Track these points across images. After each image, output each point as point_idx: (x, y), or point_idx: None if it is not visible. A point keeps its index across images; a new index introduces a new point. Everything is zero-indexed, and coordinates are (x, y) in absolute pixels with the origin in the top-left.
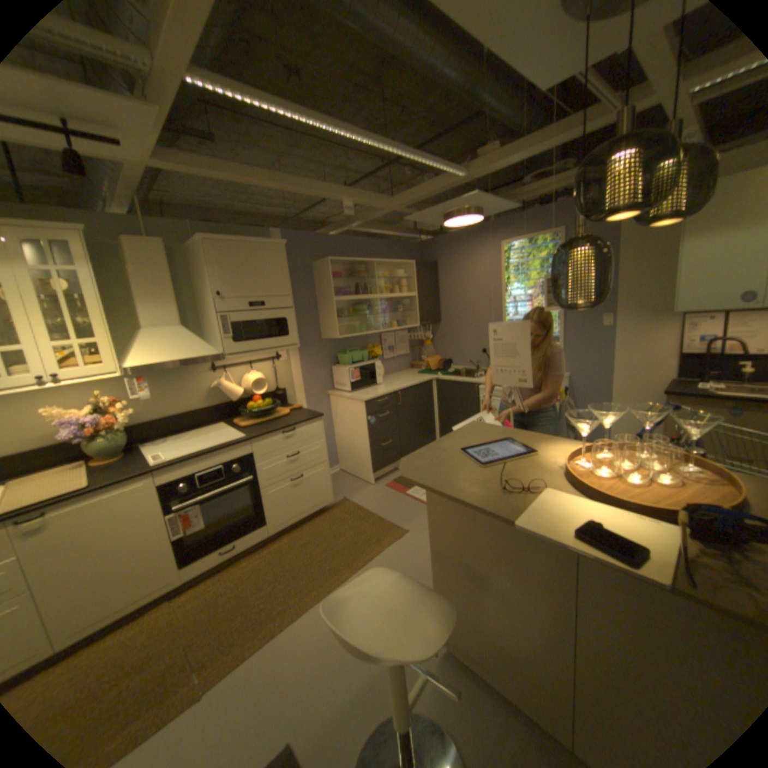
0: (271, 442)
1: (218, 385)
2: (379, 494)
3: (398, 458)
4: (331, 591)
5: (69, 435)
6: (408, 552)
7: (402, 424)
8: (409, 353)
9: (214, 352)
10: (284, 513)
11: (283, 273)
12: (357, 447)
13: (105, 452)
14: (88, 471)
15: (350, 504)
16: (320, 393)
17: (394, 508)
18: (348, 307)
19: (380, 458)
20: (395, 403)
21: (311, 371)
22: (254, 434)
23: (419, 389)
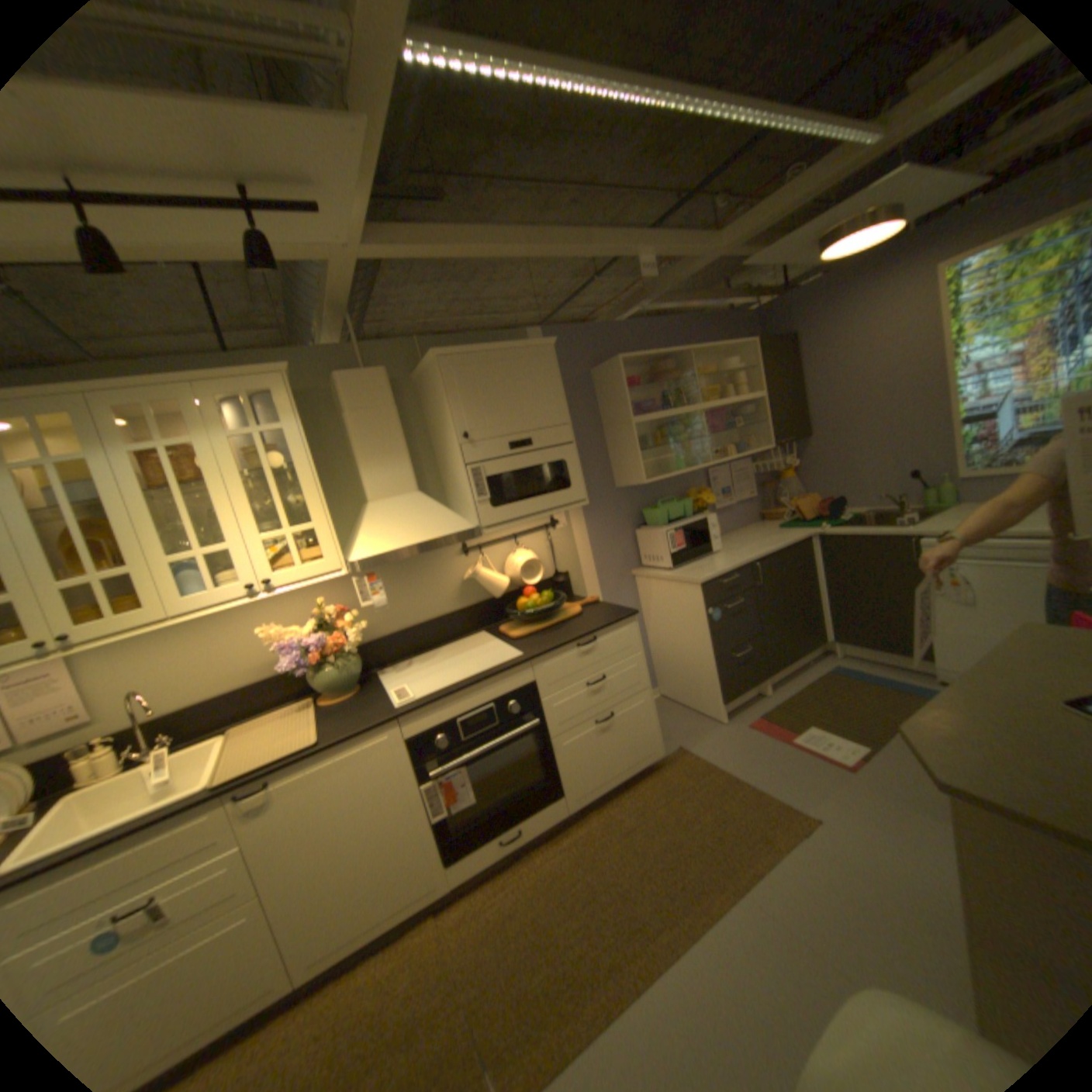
0: (561, 662)
1: (473, 576)
2: (741, 743)
3: (764, 678)
4: (698, 938)
5: (290, 664)
6: (834, 870)
7: (766, 618)
8: (756, 495)
9: (466, 527)
10: (589, 777)
11: (554, 390)
12: (691, 661)
13: (336, 686)
14: (316, 716)
15: (694, 761)
16: (620, 575)
17: (779, 773)
18: (652, 433)
19: (733, 679)
20: (751, 582)
21: (603, 542)
22: (534, 651)
23: (791, 556)
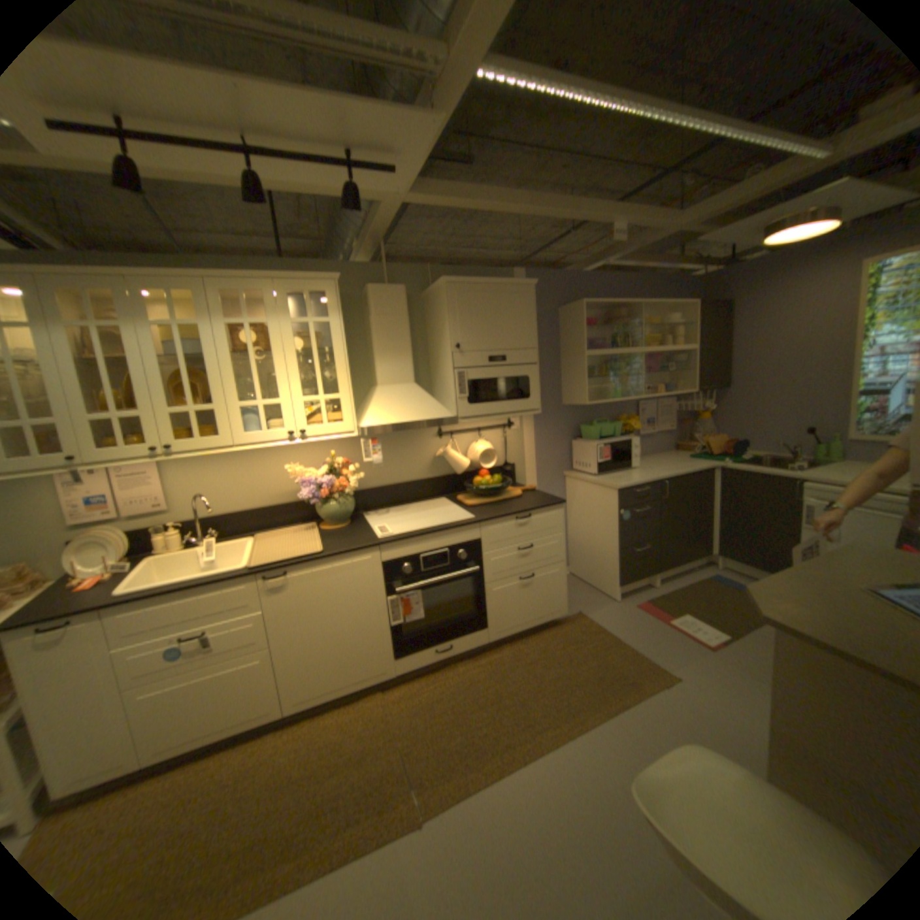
0: (502, 528)
1: (443, 455)
2: (628, 617)
3: (655, 572)
4: (574, 738)
5: (307, 495)
6: (685, 713)
7: (666, 526)
8: (675, 429)
9: (447, 415)
10: (508, 618)
11: (529, 321)
12: (600, 549)
13: (336, 517)
14: (320, 535)
15: (589, 623)
16: (554, 474)
17: (654, 642)
18: (599, 365)
19: (631, 568)
20: (659, 496)
21: (546, 445)
22: (483, 516)
23: (695, 481)
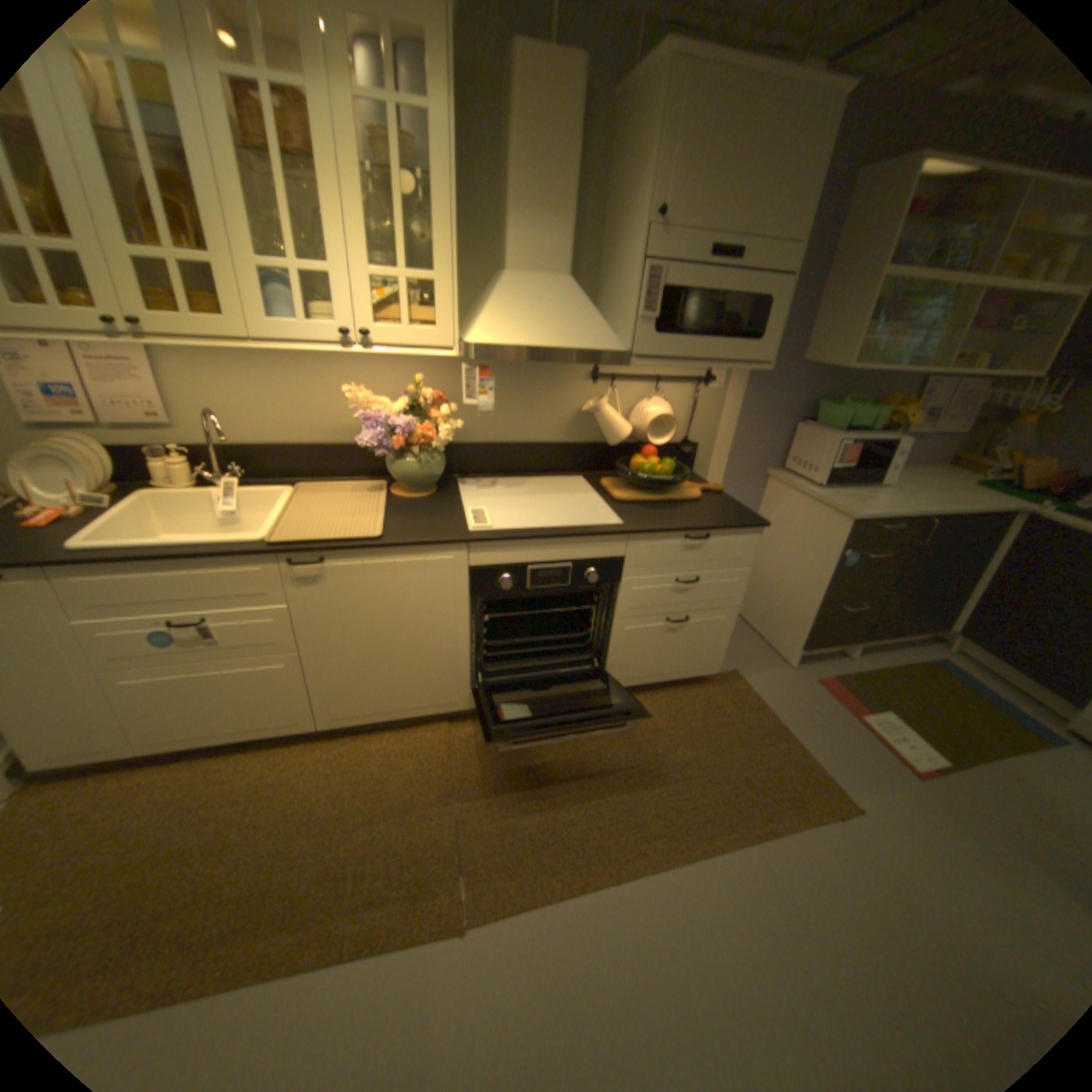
0: (660, 548)
1: (593, 411)
2: (803, 694)
3: (861, 641)
4: (694, 861)
5: (373, 440)
6: (863, 867)
7: (904, 583)
8: (968, 432)
9: (615, 346)
10: (636, 666)
11: (811, 179)
12: (790, 593)
13: (414, 481)
14: (388, 505)
15: (746, 690)
16: (754, 470)
17: (835, 743)
18: (890, 299)
19: (829, 631)
20: (915, 539)
21: (756, 423)
22: (636, 526)
23: (980, 526)
